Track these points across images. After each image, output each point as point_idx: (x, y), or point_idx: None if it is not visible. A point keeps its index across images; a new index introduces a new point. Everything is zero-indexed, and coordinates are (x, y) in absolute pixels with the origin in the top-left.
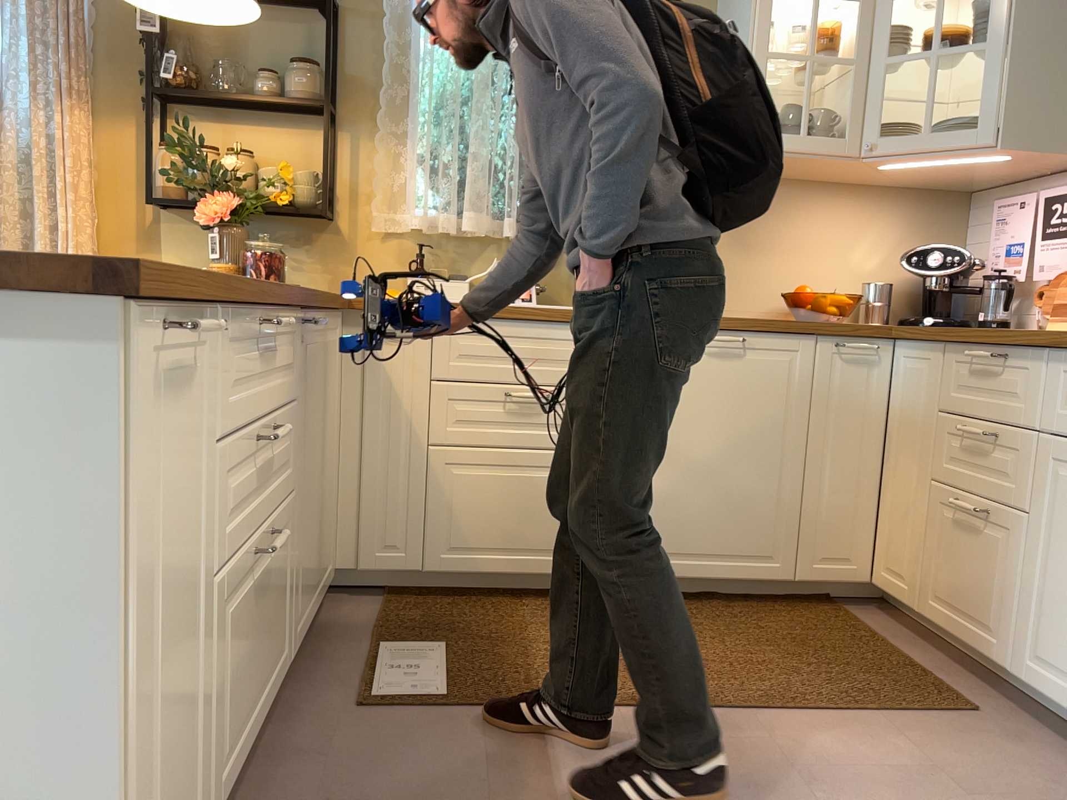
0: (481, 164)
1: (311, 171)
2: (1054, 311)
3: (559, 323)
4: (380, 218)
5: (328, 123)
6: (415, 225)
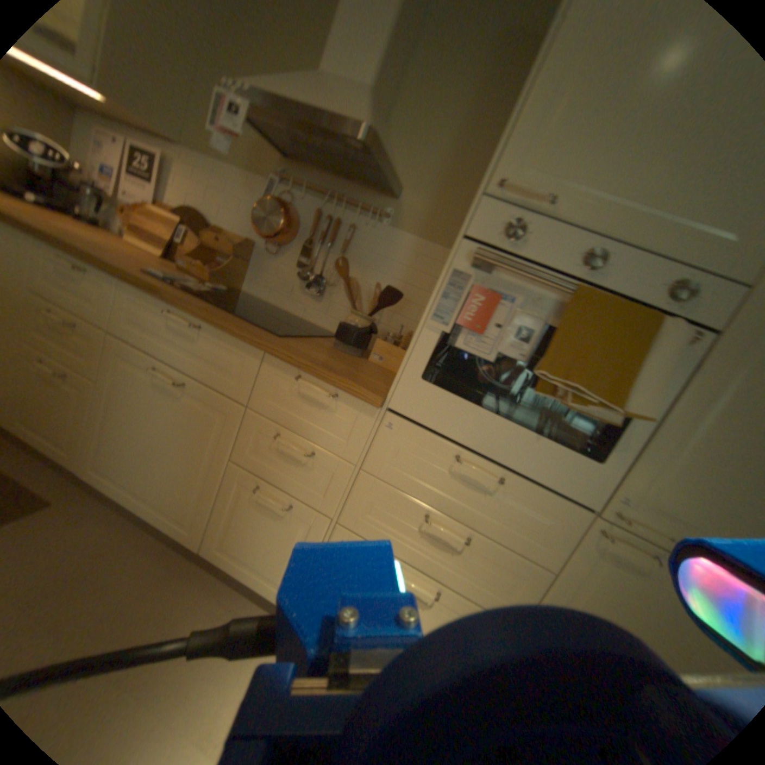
0: None
1: None
2: (128, 226)
3: None
4: None
5: None
6: None
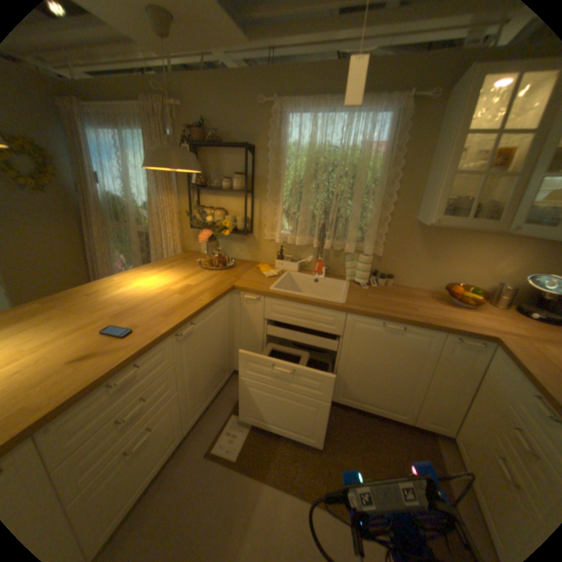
0: (305, 217)
1: (244, 216)
2: None
3: (316, 308)
4: (267, 235)
5: (246, 200)
6: (277, 242)
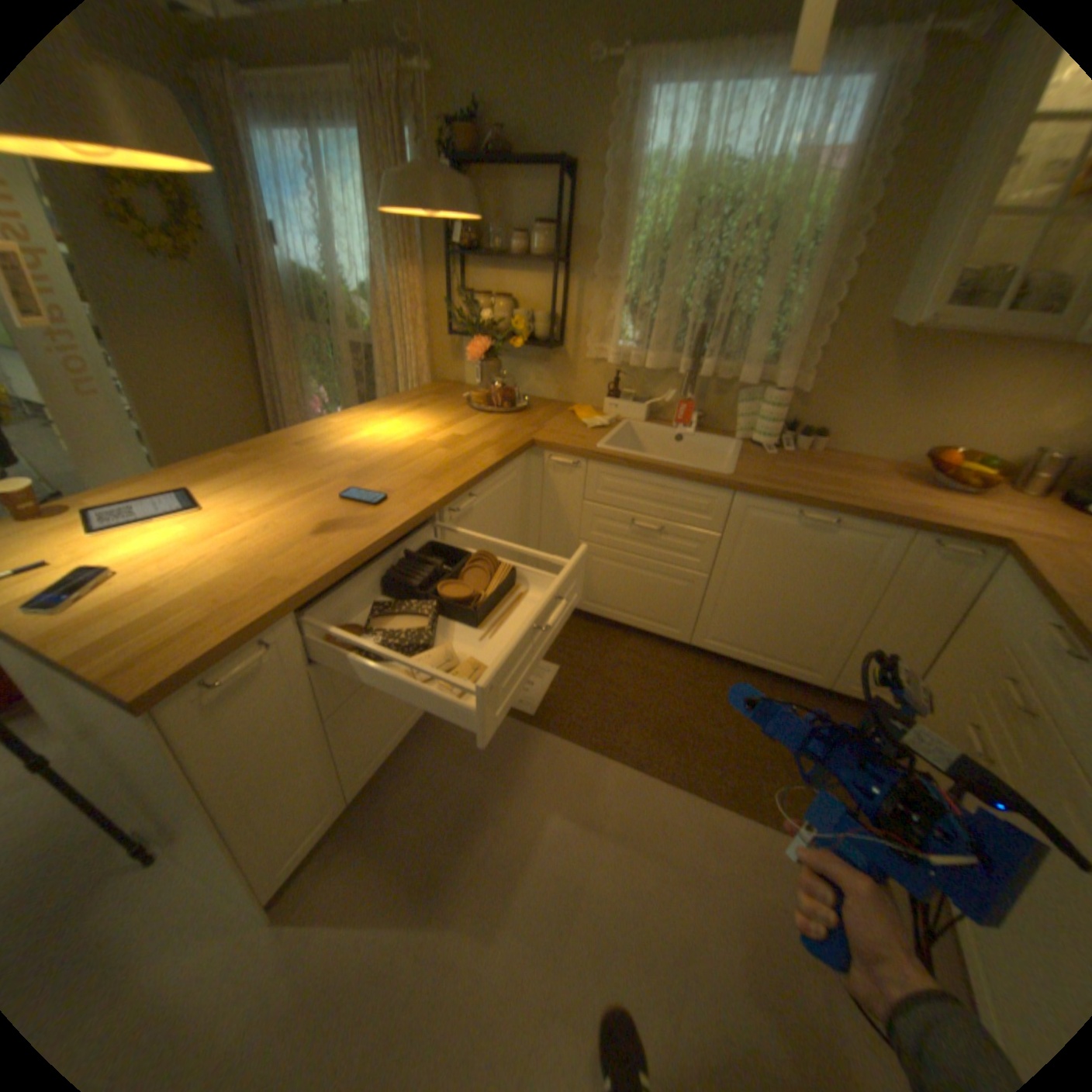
0: (667, 314)
1: (547, 311)
2: None
3: (678, 481)
4: (591, 350)
5: (554, 278)
6: (610, 363)
